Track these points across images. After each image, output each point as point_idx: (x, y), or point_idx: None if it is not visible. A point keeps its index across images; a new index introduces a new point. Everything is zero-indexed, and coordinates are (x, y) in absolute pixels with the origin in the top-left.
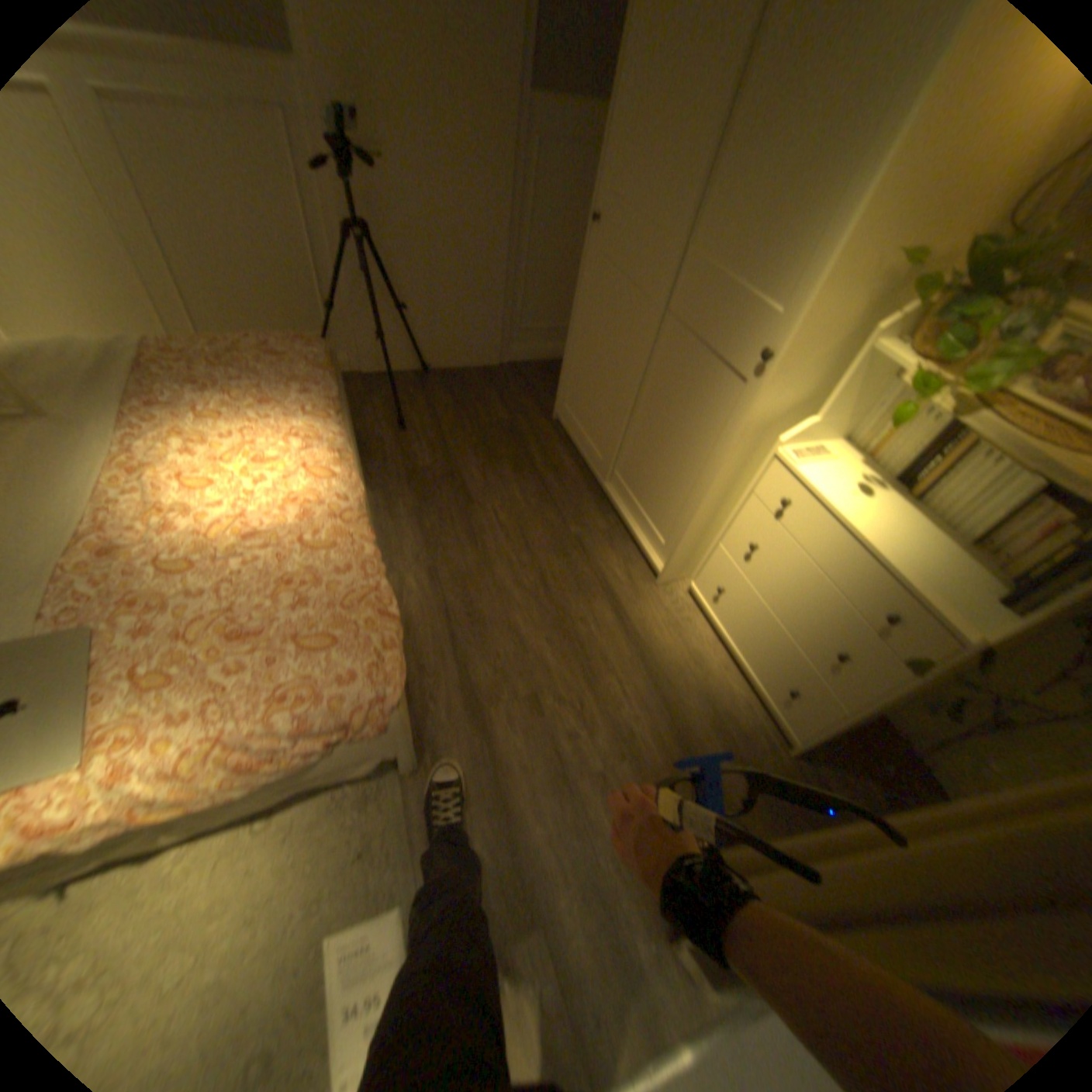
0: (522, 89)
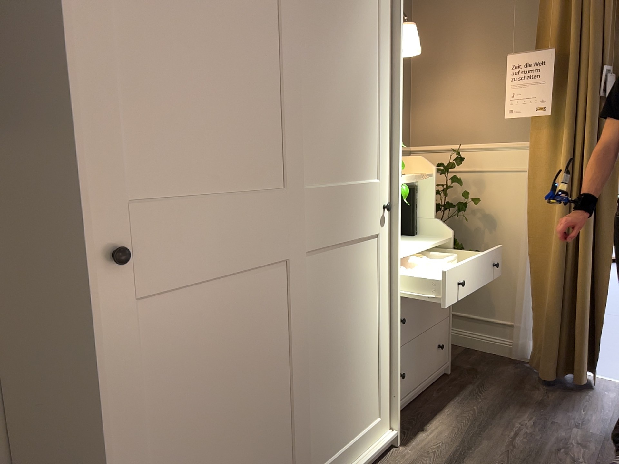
0: None
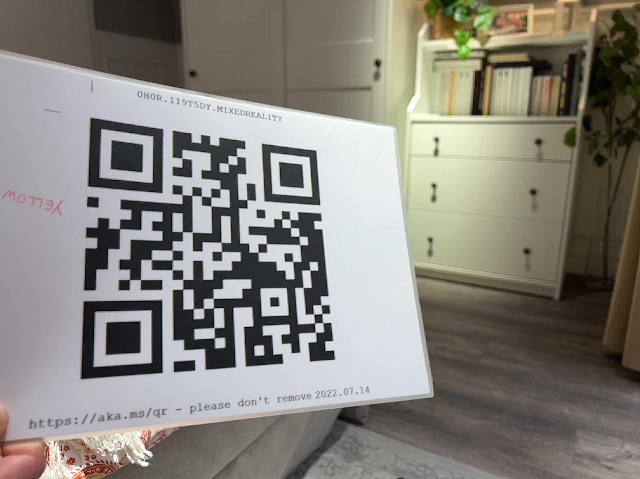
0: (91, 28)
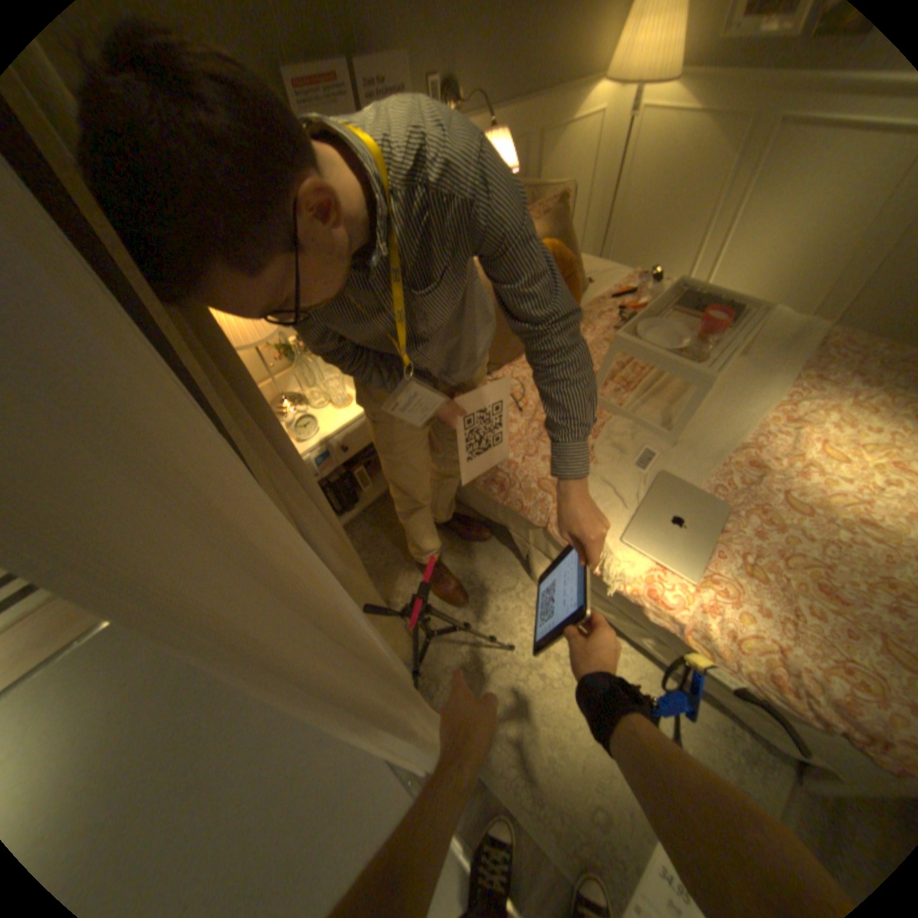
0: None
